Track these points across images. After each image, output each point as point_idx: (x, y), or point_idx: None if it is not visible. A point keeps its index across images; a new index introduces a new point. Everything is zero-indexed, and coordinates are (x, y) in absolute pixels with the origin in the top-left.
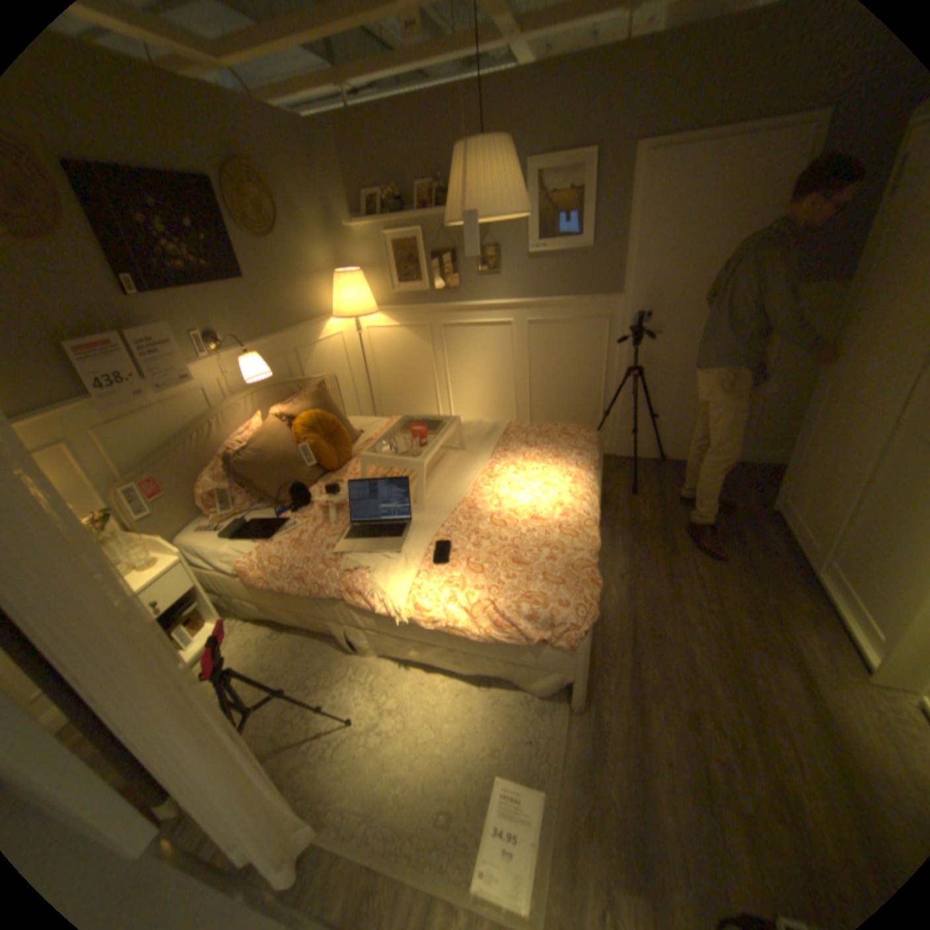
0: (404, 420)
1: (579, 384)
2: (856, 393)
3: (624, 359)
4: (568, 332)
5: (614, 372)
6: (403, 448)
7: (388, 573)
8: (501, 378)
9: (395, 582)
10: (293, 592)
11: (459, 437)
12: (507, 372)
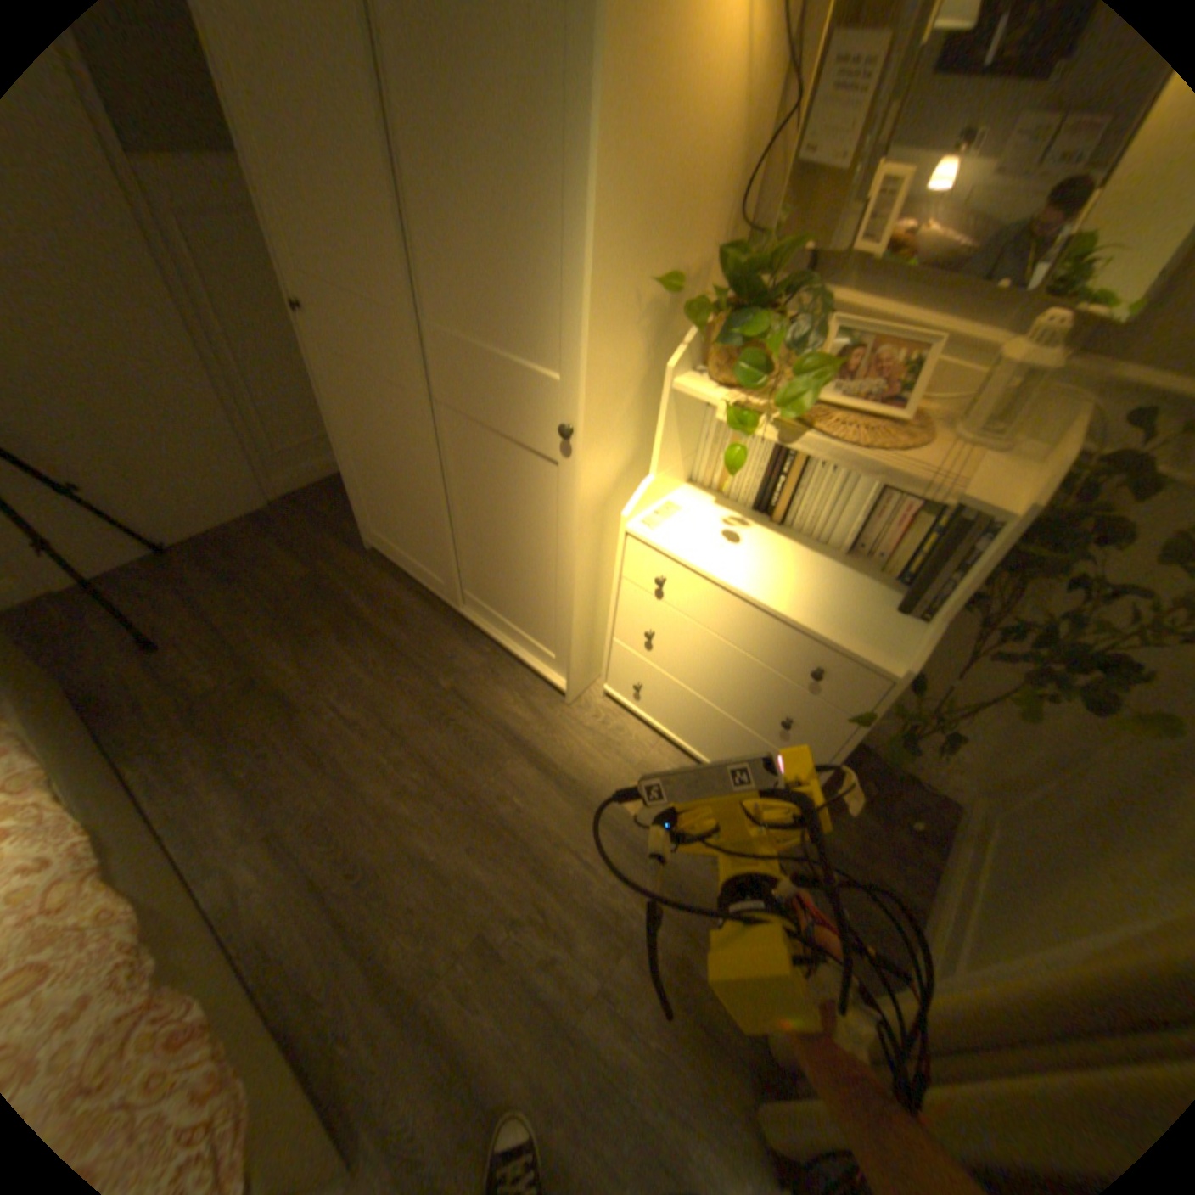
0: None
1: None
2: (361, 363)
3: None
4: None
5: None
6: None
7: None
8: None
9: None
10: None
11: None
12: None
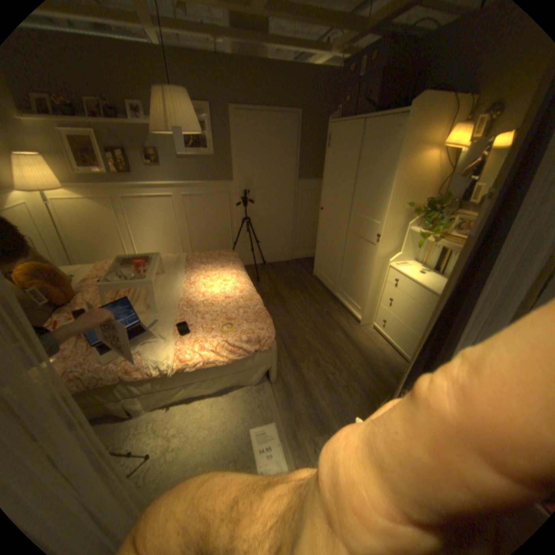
0: (121, 259)
1: (219, 229)
2: (335, 220)
3: (240, 214)
4: (209, 200)
5: (237, 221)
6: (132, 275)
7: (156, 349)
8: (172, 229)
9: (163, 352)
10: (75, 391)
11: (162, 265)
12: (175, 225)
